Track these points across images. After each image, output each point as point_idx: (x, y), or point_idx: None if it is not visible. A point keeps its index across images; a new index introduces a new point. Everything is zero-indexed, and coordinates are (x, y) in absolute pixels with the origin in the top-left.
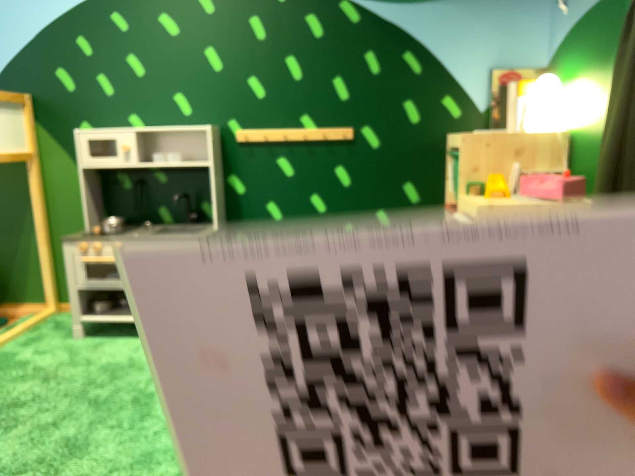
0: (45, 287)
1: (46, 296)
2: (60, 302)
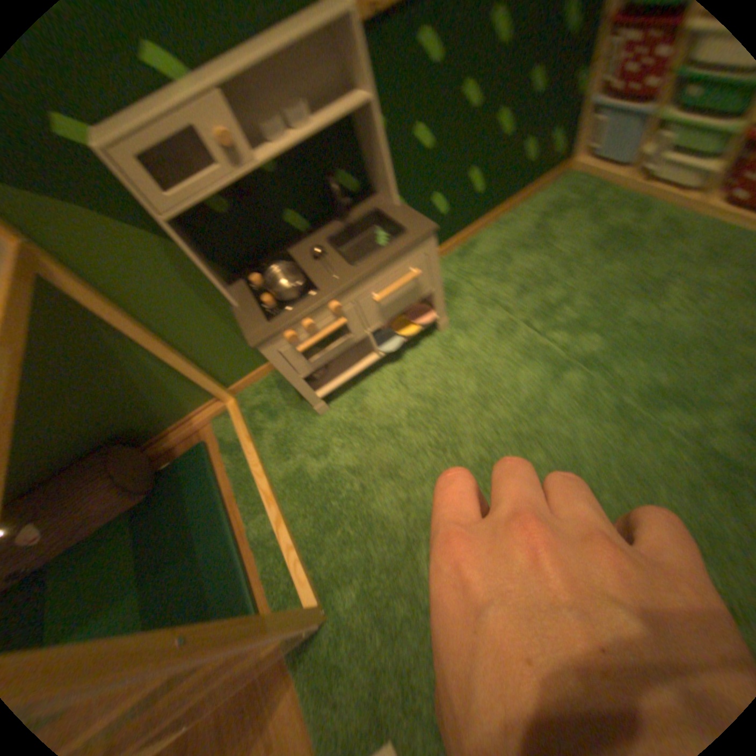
0: (208, 388)
1: (215, 393)
2: (229, 385)
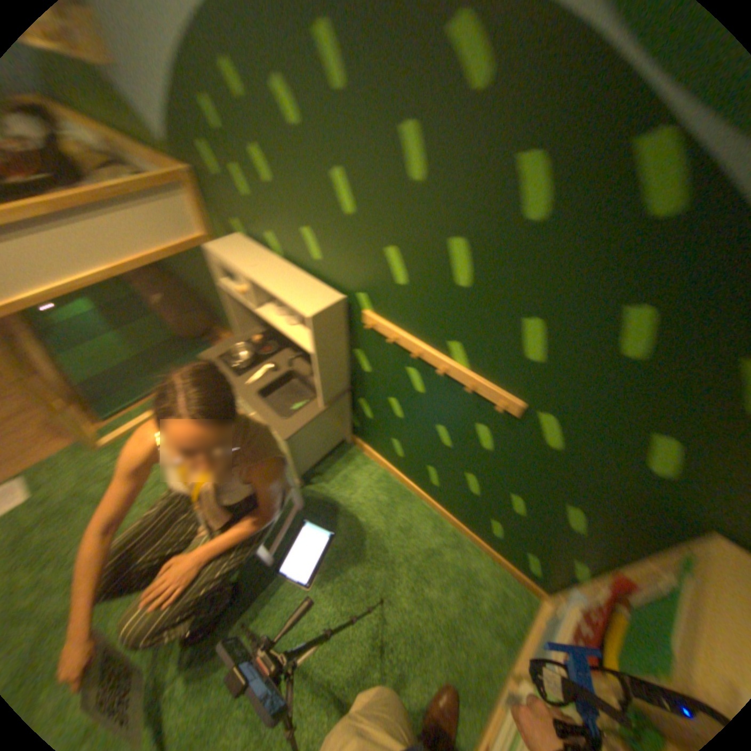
0: None
1: None
2: None
